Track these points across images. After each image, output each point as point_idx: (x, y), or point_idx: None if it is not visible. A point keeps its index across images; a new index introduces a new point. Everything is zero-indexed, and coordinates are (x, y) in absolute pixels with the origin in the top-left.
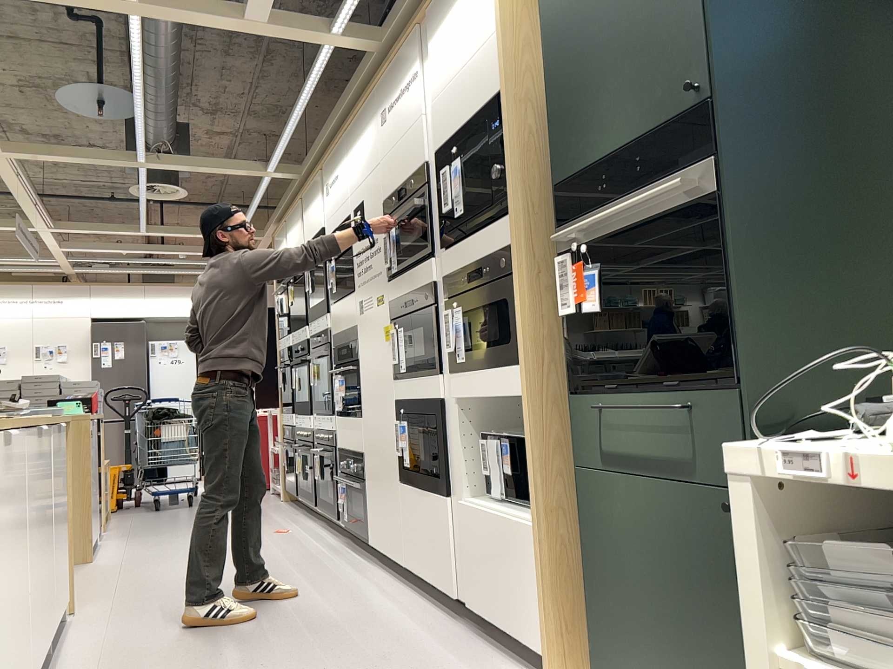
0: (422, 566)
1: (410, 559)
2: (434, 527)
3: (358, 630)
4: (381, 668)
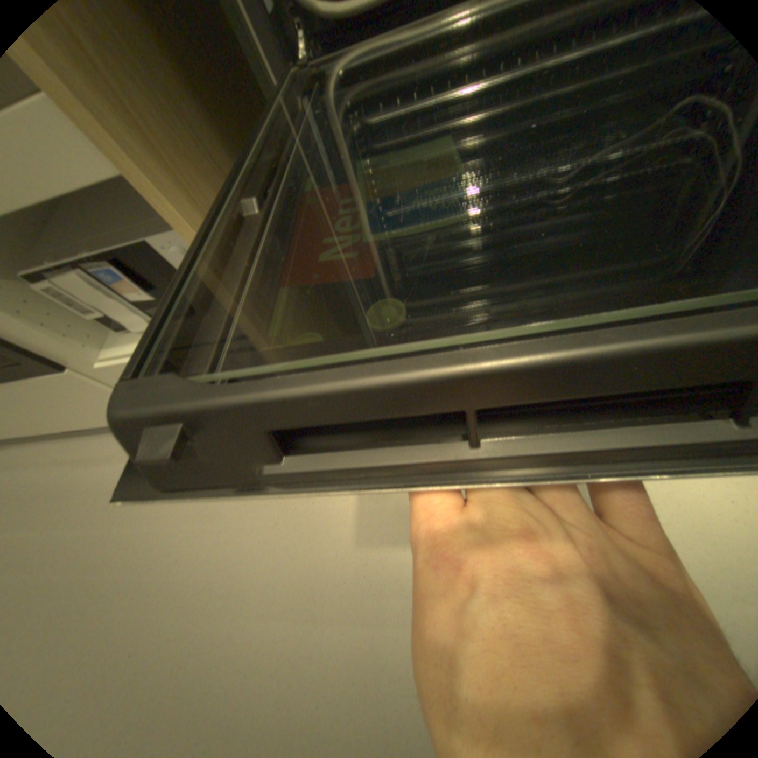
0: (89, 423)
1: (61, 426)
2: (74, 398)
3: (129, 519)
4: (217, 525)
